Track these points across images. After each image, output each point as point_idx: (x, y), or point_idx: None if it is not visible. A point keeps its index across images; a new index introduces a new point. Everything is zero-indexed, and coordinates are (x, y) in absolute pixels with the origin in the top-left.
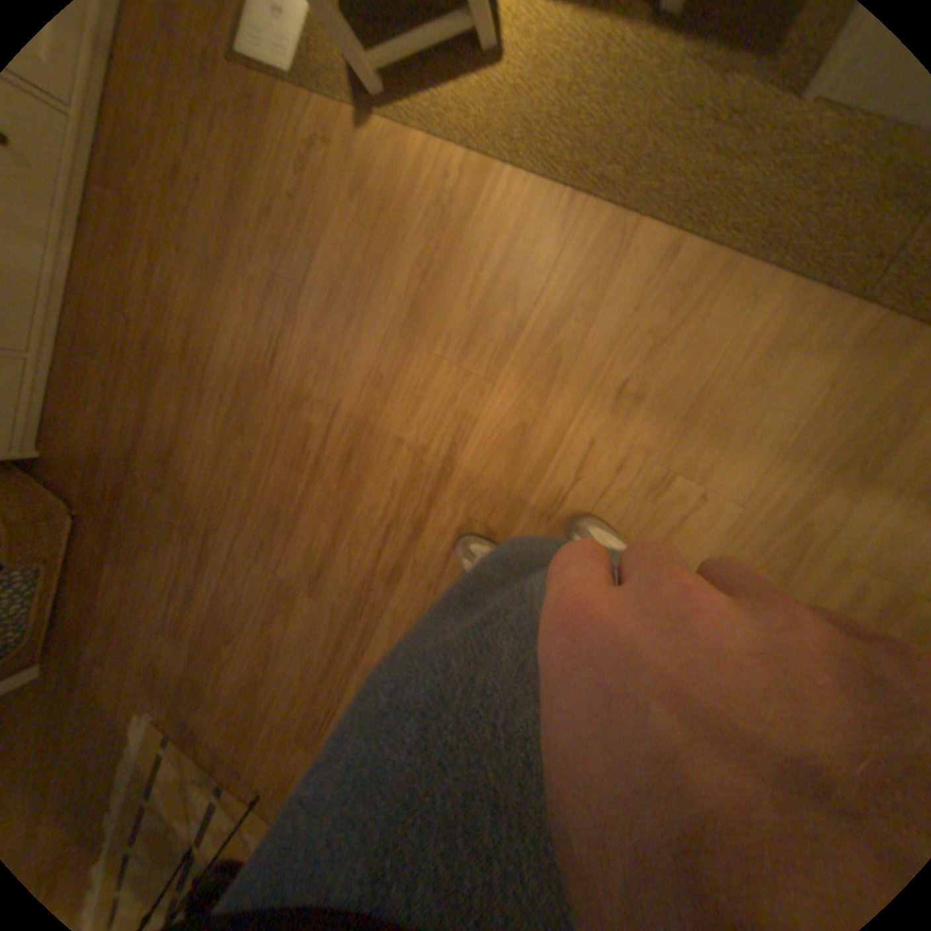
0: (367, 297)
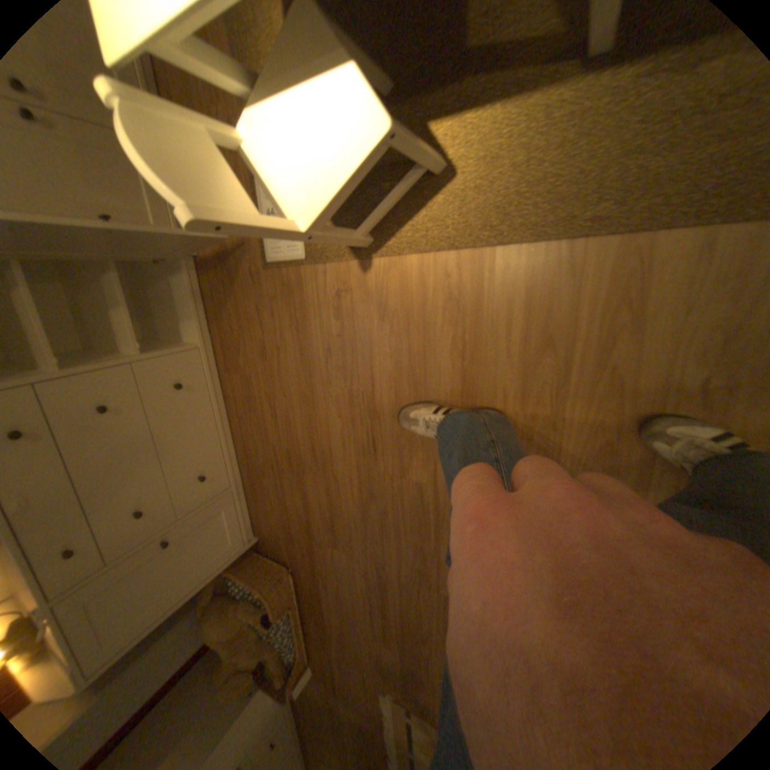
0: (422, 382)
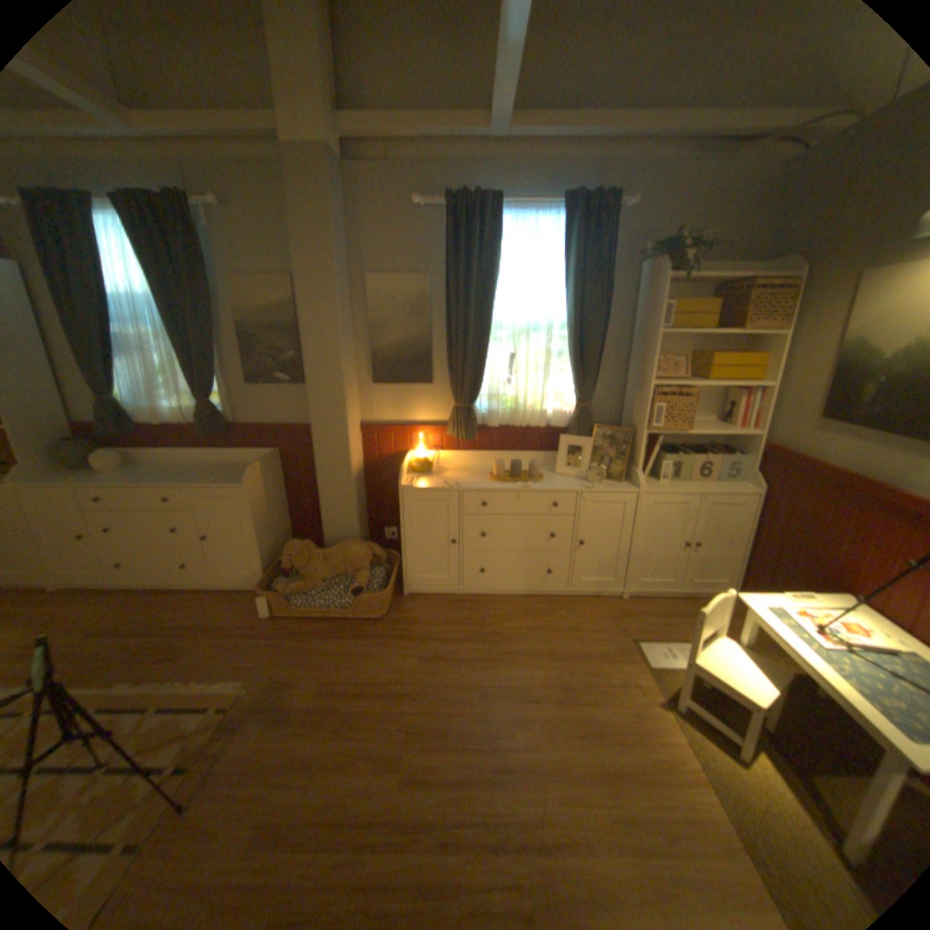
0: (601, 747)
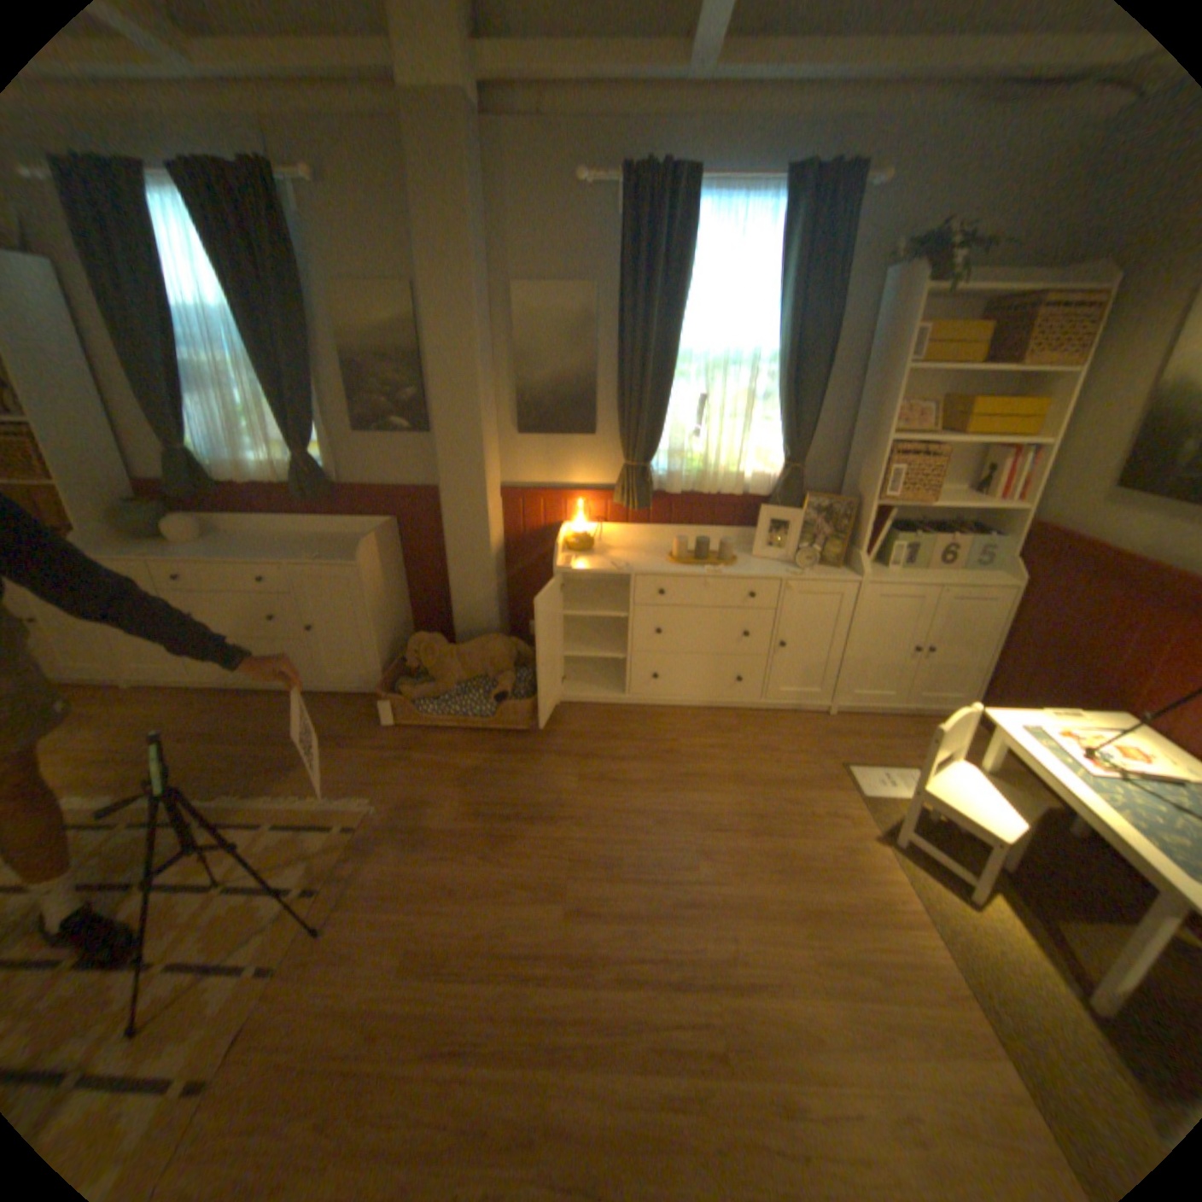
0: (803, 884)
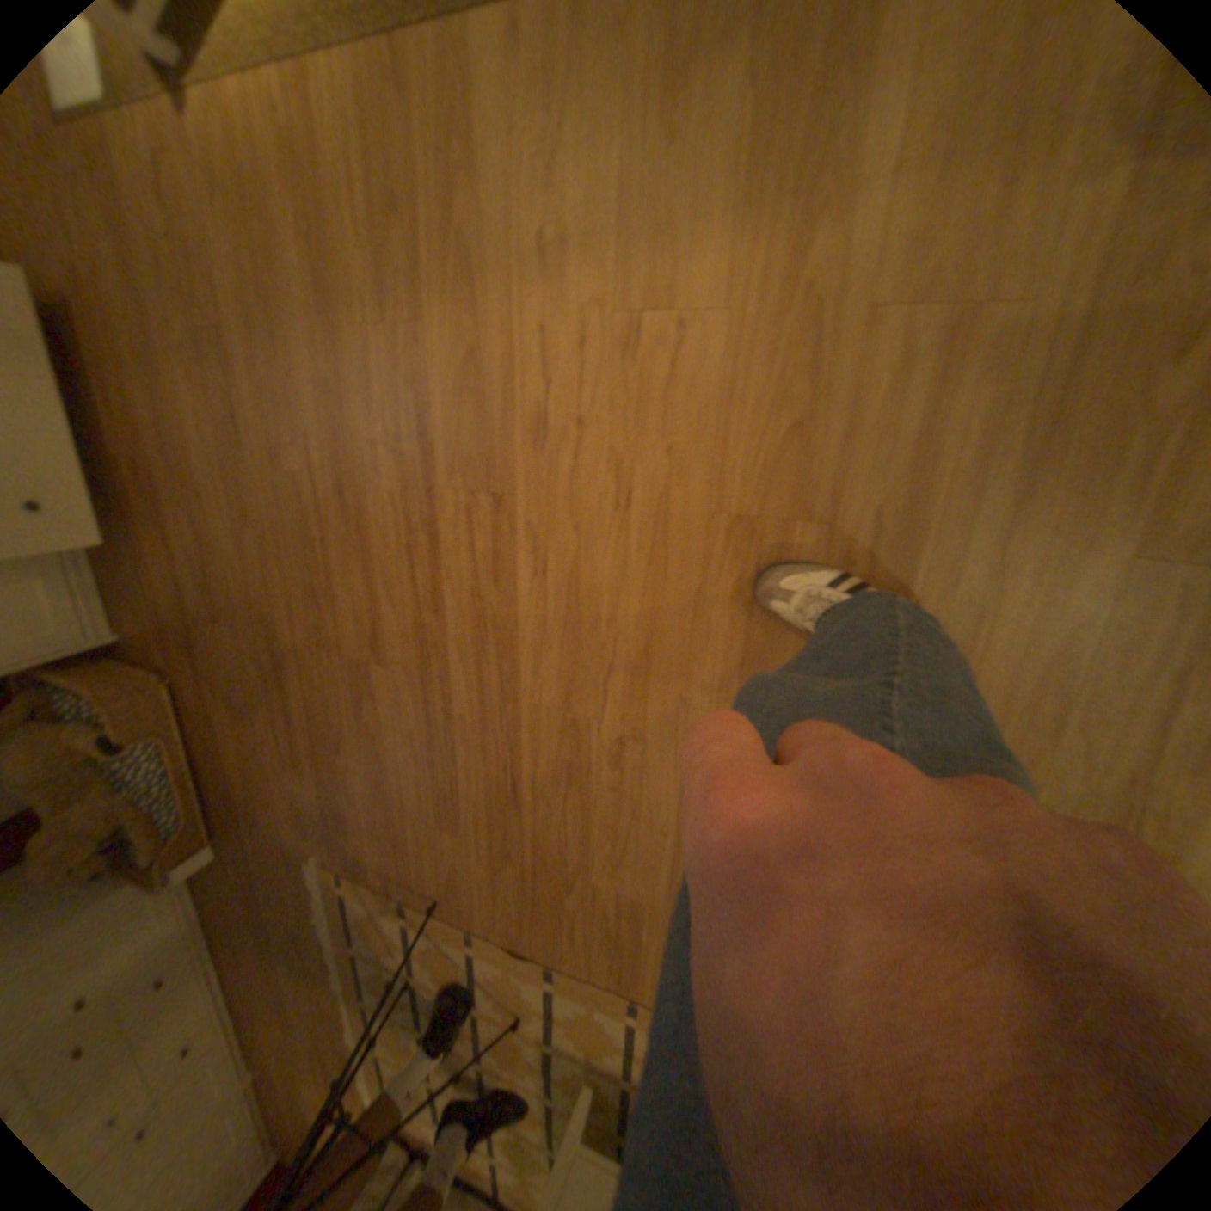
0: (272, 296)
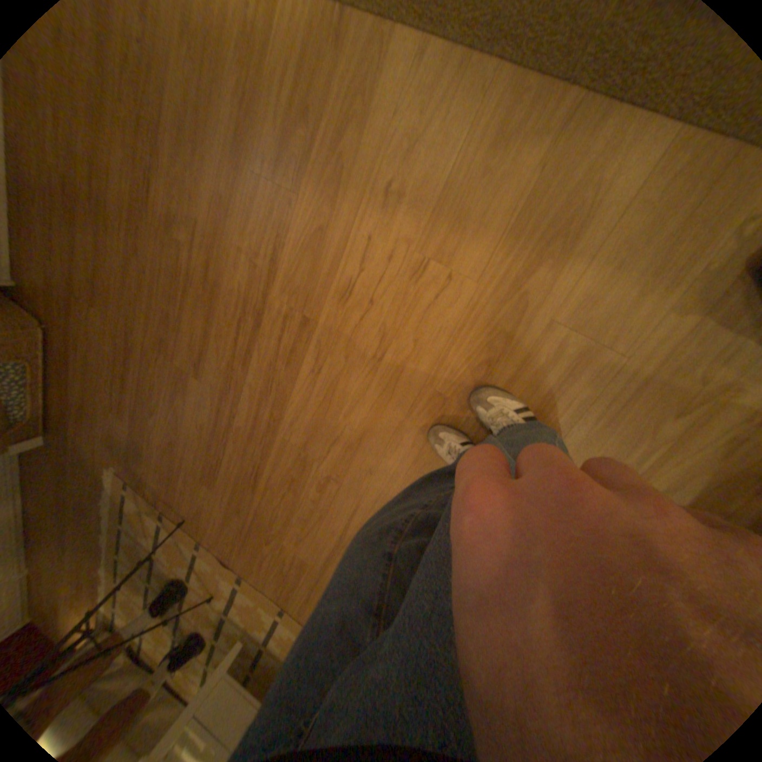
0: (201, 127)
